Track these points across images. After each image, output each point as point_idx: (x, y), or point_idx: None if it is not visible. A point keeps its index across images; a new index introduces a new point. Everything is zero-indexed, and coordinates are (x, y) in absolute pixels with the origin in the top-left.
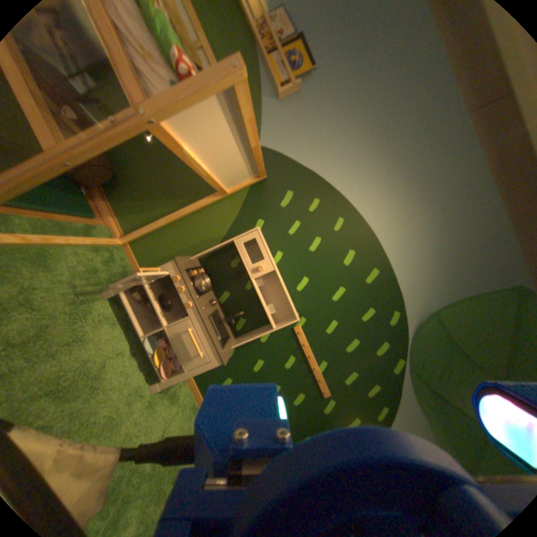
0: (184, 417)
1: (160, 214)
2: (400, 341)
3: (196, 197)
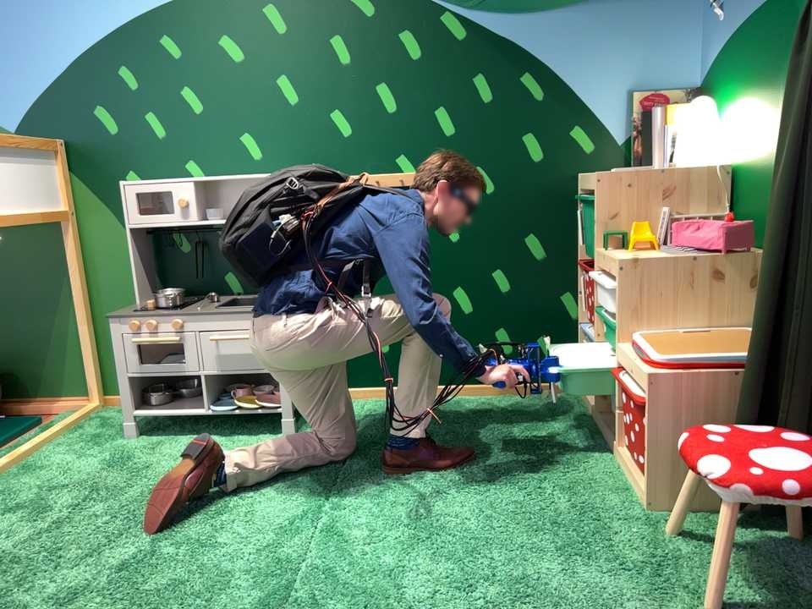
0: (377, 418)
1: (73, 328)
2: (407, 6)
3: (63, 263)
